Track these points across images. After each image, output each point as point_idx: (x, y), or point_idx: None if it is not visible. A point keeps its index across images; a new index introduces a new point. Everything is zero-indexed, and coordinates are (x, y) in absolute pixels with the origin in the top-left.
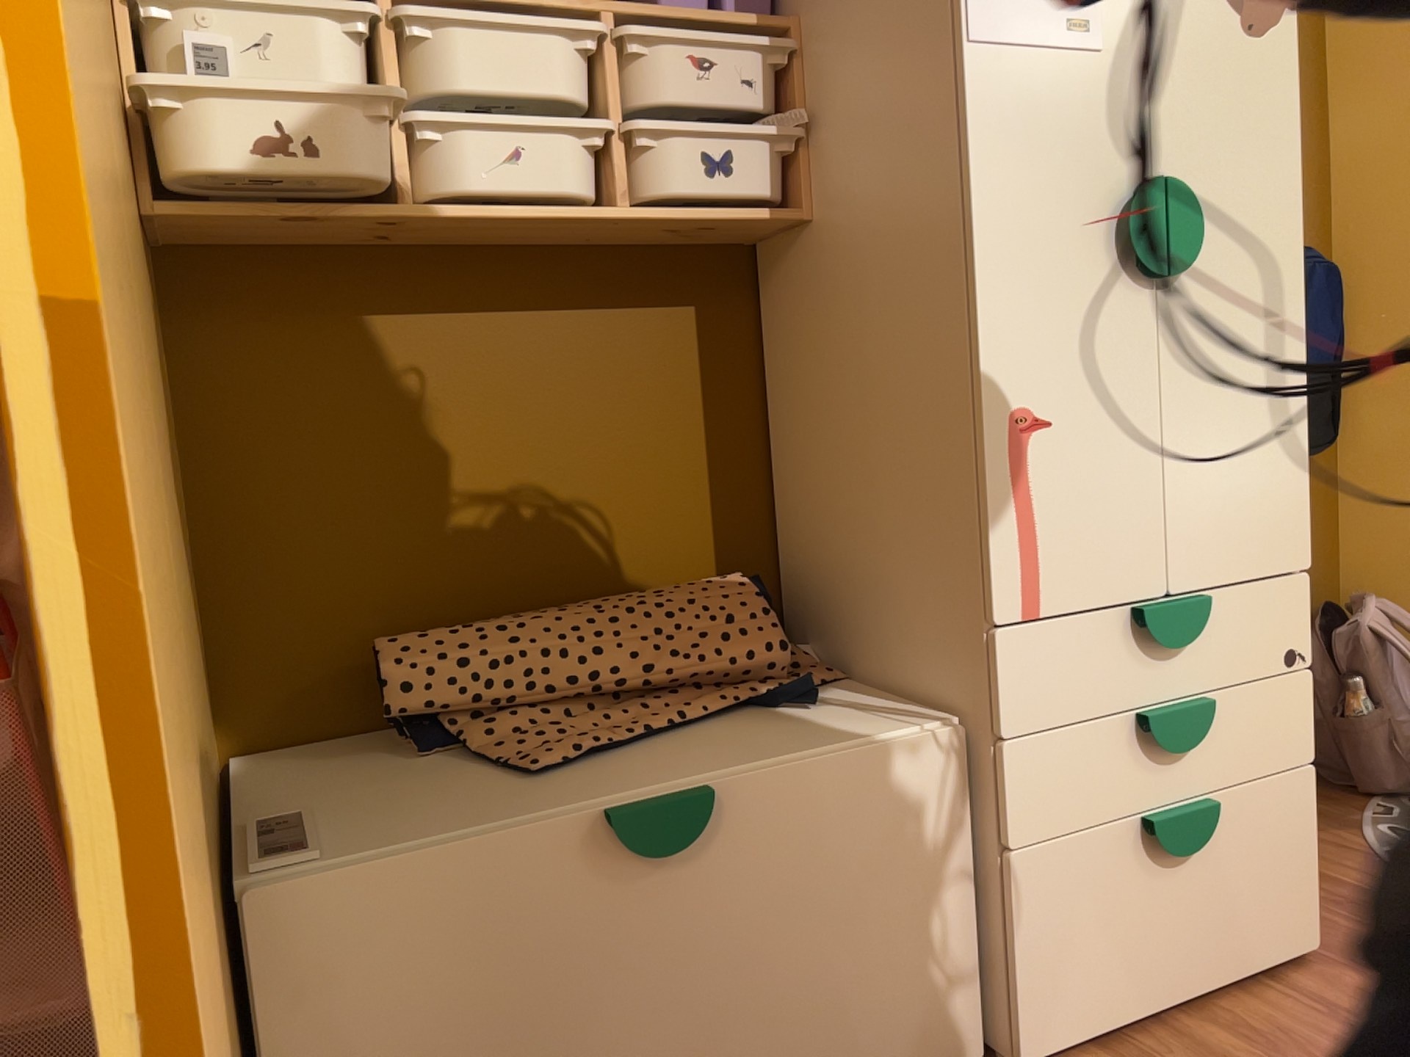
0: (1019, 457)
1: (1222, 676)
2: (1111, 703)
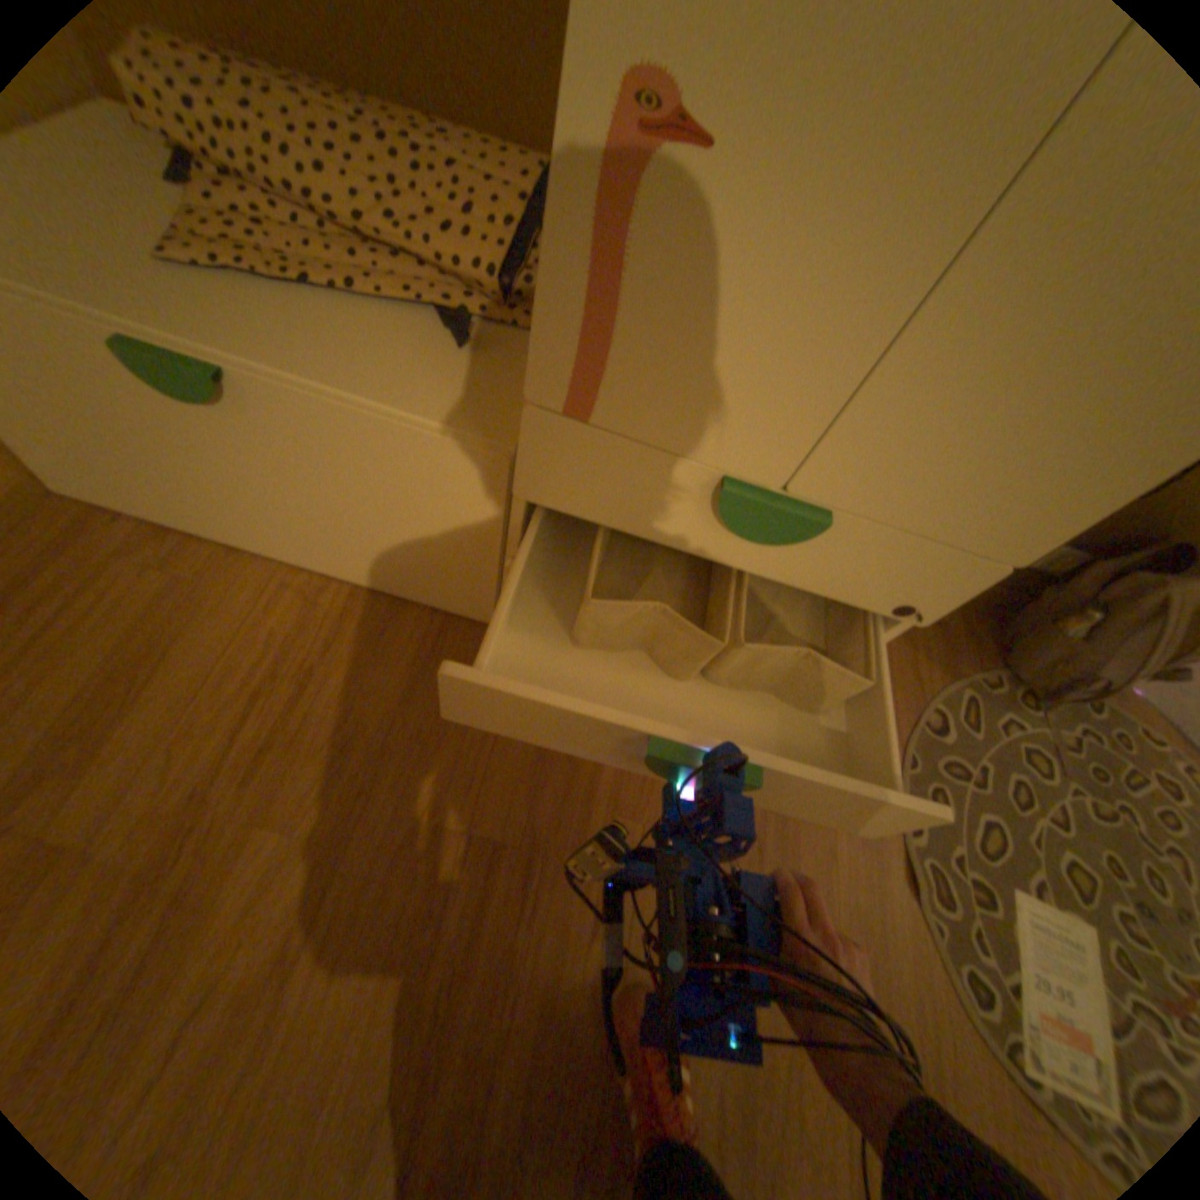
0: (616, 174)
1: (801, 578)
2: (650, 529)
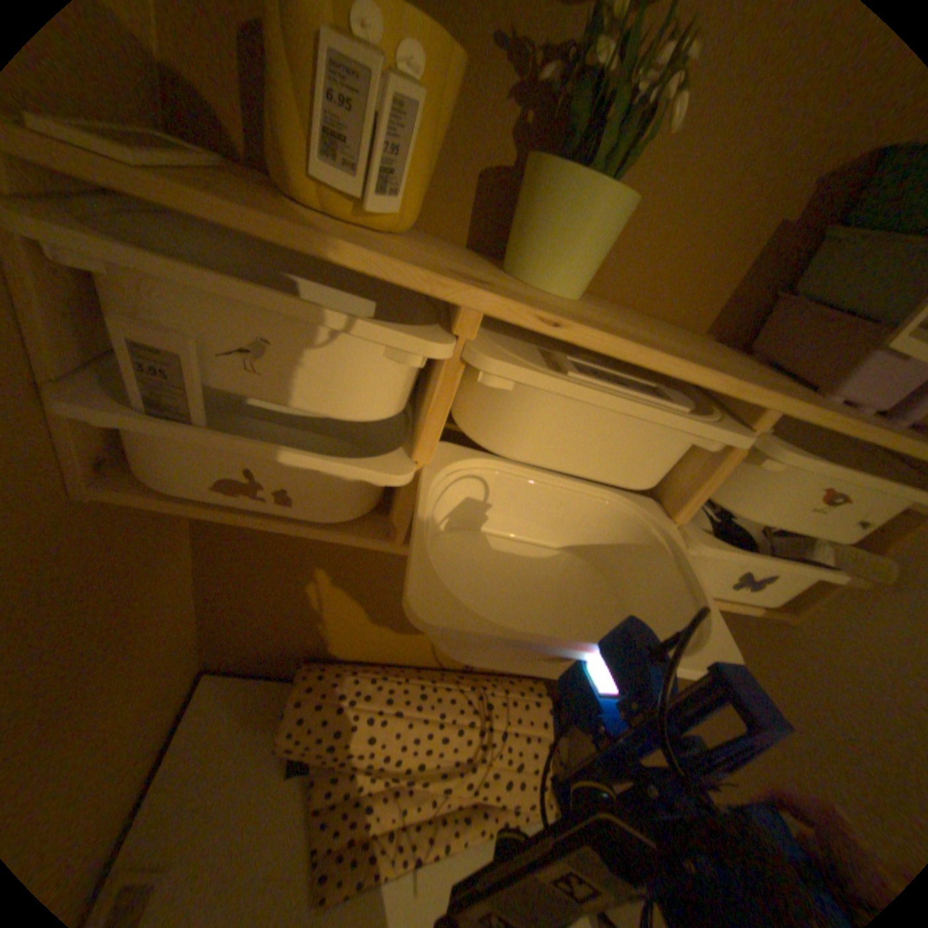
0: None
1: None
2: None
